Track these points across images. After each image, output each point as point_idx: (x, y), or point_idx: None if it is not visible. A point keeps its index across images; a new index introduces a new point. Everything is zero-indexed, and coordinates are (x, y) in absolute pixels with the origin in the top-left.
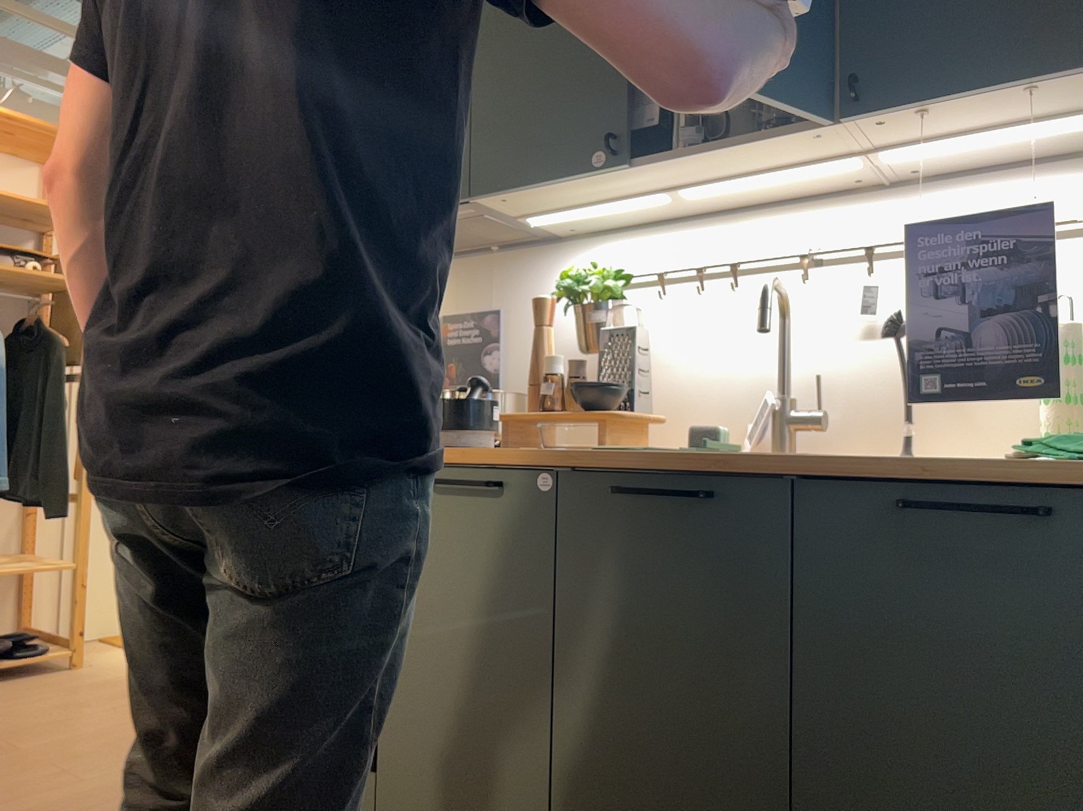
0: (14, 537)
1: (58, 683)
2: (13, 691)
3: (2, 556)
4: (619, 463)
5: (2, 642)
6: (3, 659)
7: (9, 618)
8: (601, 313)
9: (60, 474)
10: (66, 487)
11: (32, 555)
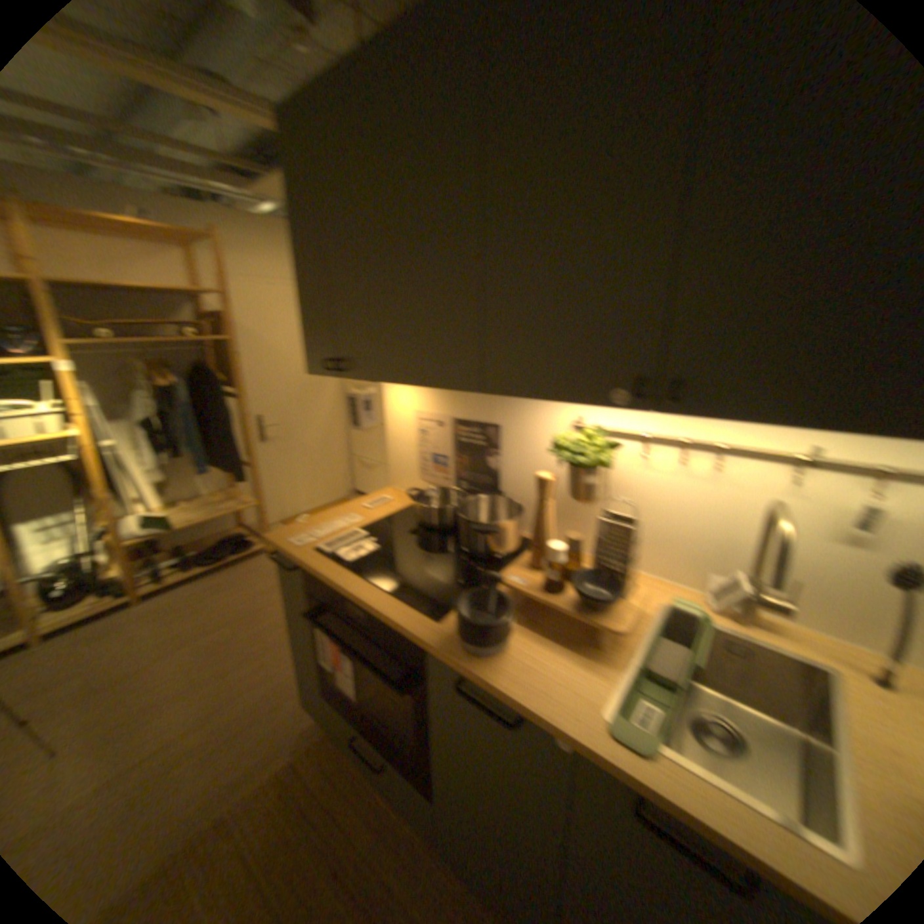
0: (221, 481)
1: (259, 568)
2: (236, 576)
3: (217, 493)
4: (642, 790)
5: (225, 547)
6: (228, 555)
7: (230, 520)
8: (590, 477)
9: (233, 459)
10: (238, 466)
11: (233, 489)
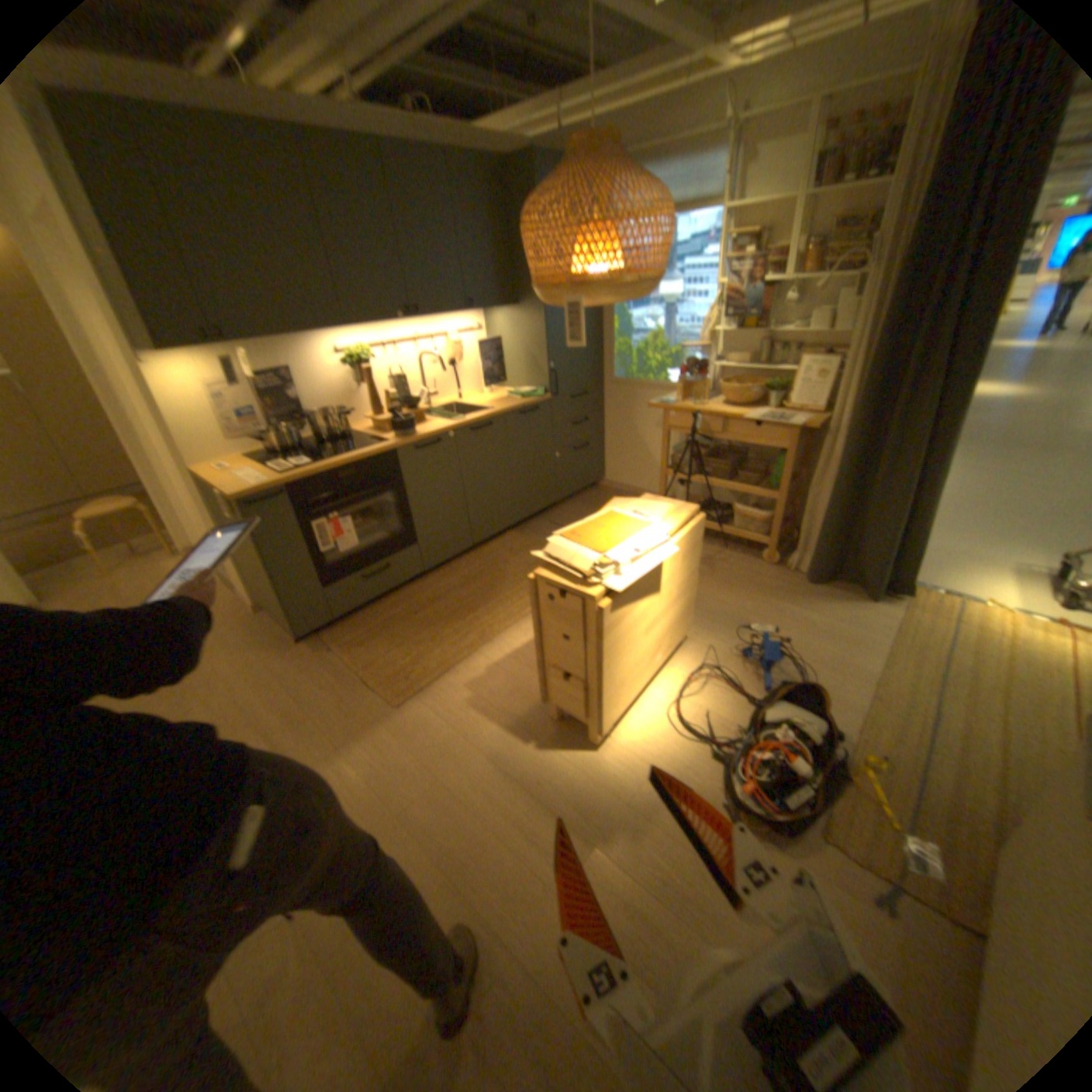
0: None
1: None
2: None
3: None
4: (470, 424)
5: None
6: None
7: None
8: (370, 370)
9: None
10: None
11: None
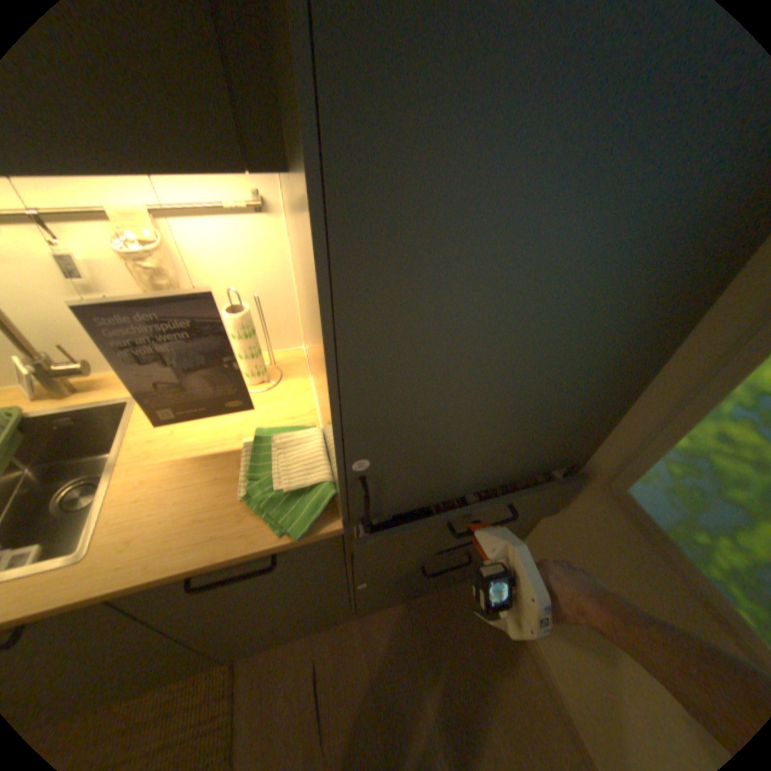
0: None
1: None
2: None
3: None
4: None
5: None
6: None
7: None
8: None
9: None
10: None
11: None
